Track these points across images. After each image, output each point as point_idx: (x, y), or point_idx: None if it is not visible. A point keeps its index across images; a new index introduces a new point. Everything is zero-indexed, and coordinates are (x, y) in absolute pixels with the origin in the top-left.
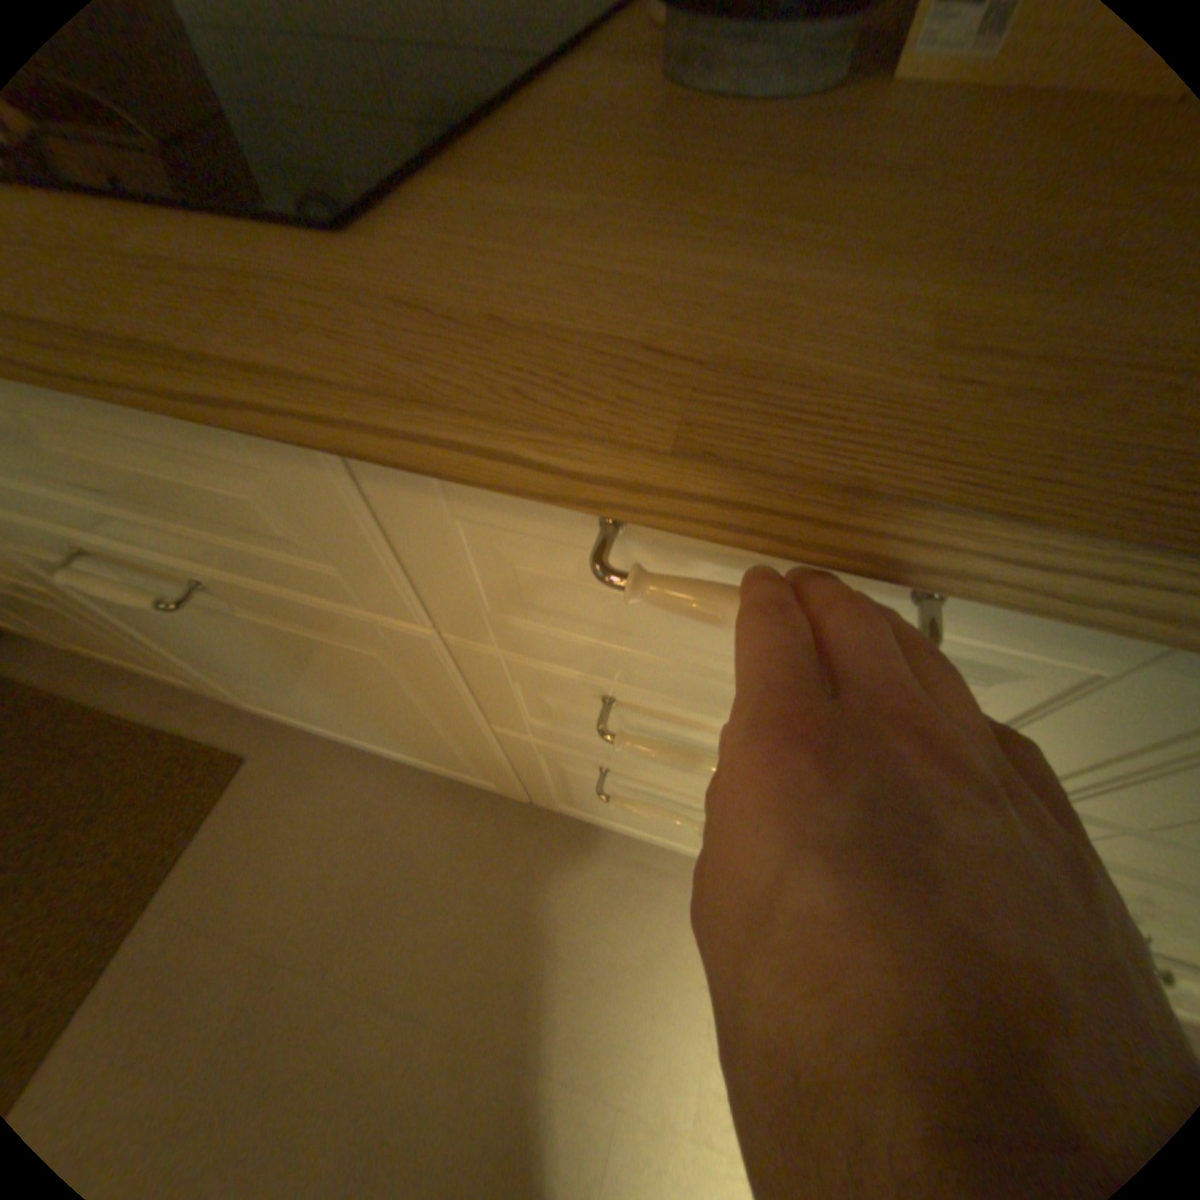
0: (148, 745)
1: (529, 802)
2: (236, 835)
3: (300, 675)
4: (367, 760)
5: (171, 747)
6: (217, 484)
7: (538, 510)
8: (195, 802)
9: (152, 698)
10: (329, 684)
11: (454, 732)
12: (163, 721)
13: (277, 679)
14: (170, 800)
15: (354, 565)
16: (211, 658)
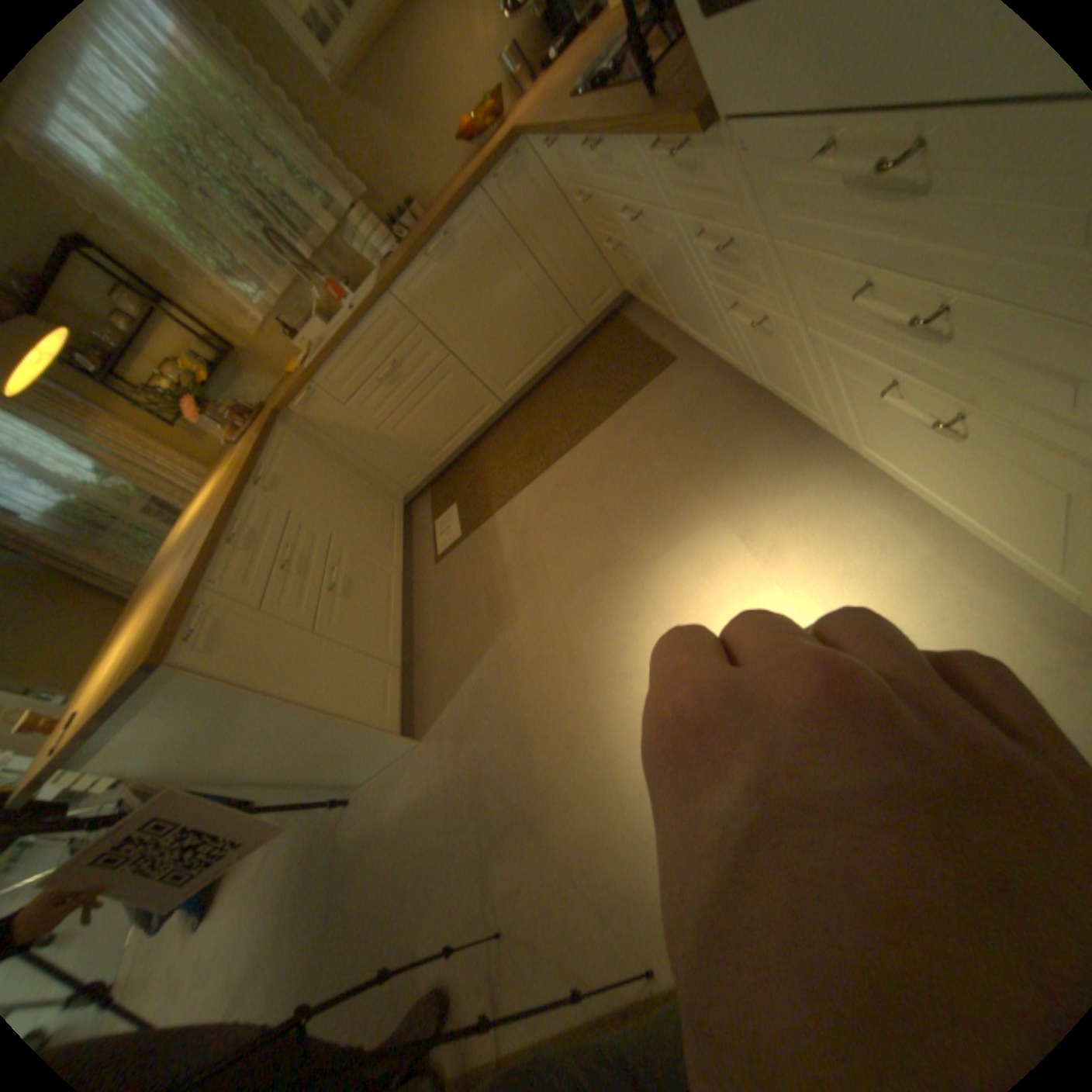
0: (653, 346)
1: (759, 376)
2: (661, 383)
3: (674, 266)
4: (719, 364)
5: (658, 348)
6: (631, 154)
7: (654, 136)
8: (656, 369)
9: (662, 328)
10: (679, 269)
11: (710, 294)
12: (661, 338)
13: (673, 275)
14: (649, 367)
15: (651, 176)
16: (660, 269)
